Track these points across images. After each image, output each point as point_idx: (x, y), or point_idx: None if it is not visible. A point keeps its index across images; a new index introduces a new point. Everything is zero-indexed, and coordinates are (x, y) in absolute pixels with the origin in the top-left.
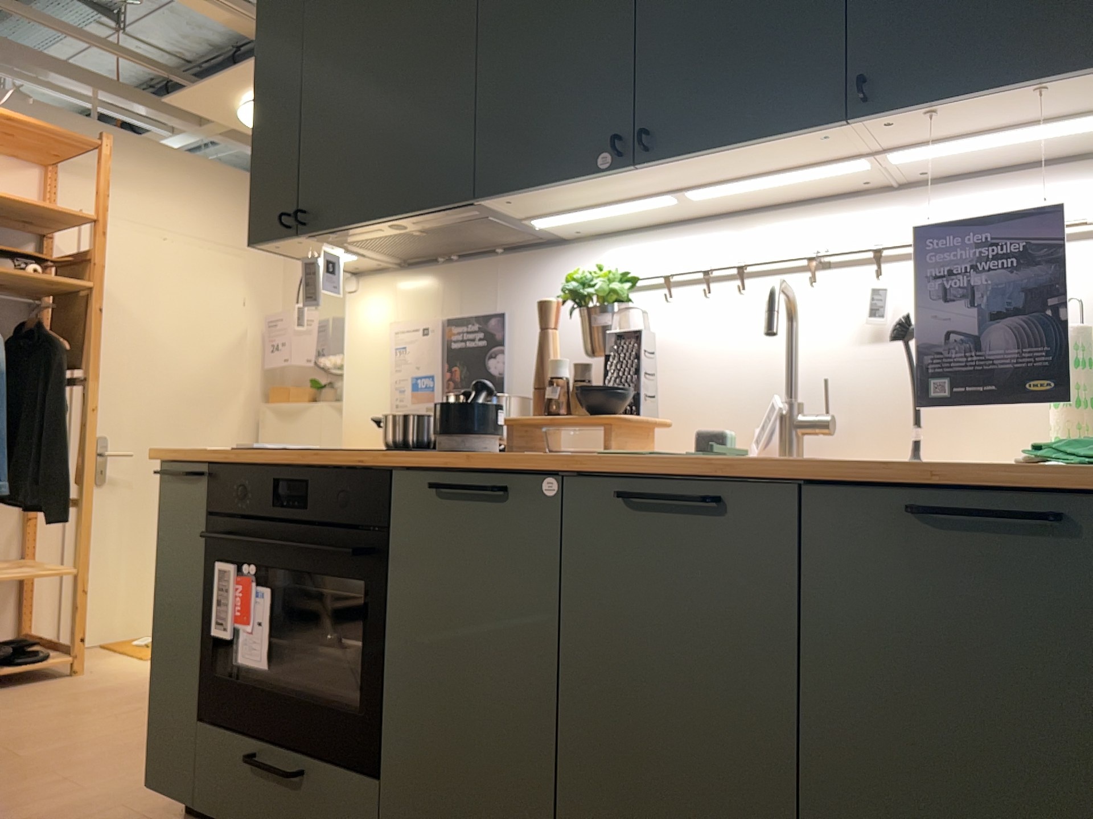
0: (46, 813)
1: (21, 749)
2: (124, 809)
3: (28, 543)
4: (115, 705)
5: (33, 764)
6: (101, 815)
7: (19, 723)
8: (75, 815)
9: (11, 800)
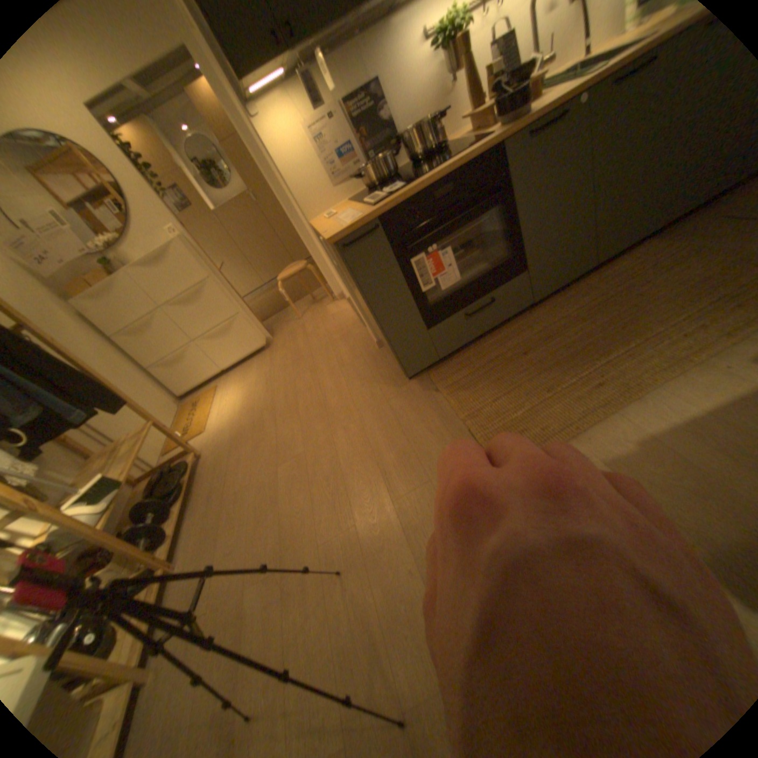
0: (376, 423)
1: (292, 452)
2: (389, 399)
3: (80, 449)
4: (261, 428)
5: (314, 443)
6: (391, 404)
7: (252, 463)
8: (384, 414)
9: (352, 440)
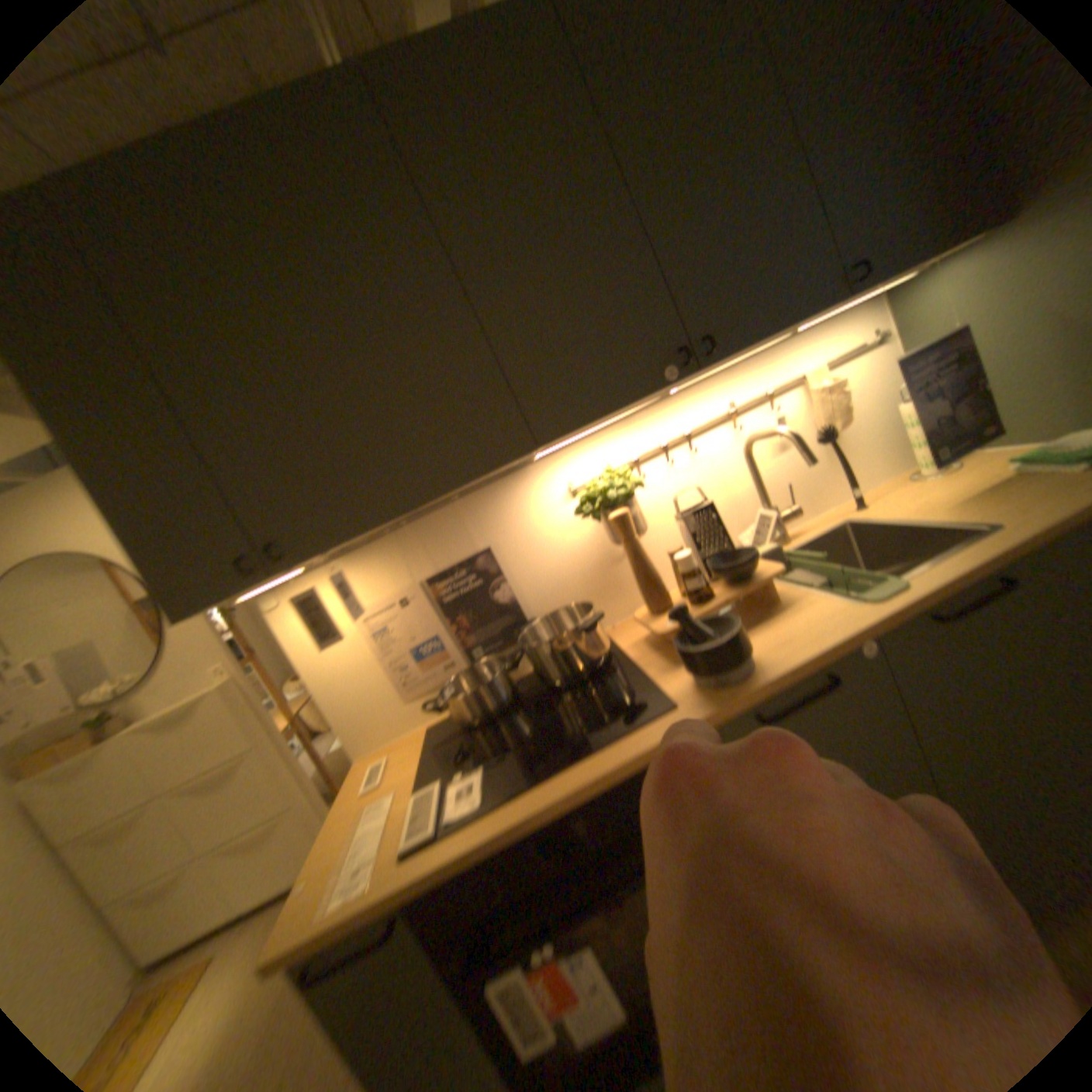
0: None
1: None
2: None
3: None
4: None
5: None
6: None
7: None
8: None
9: None
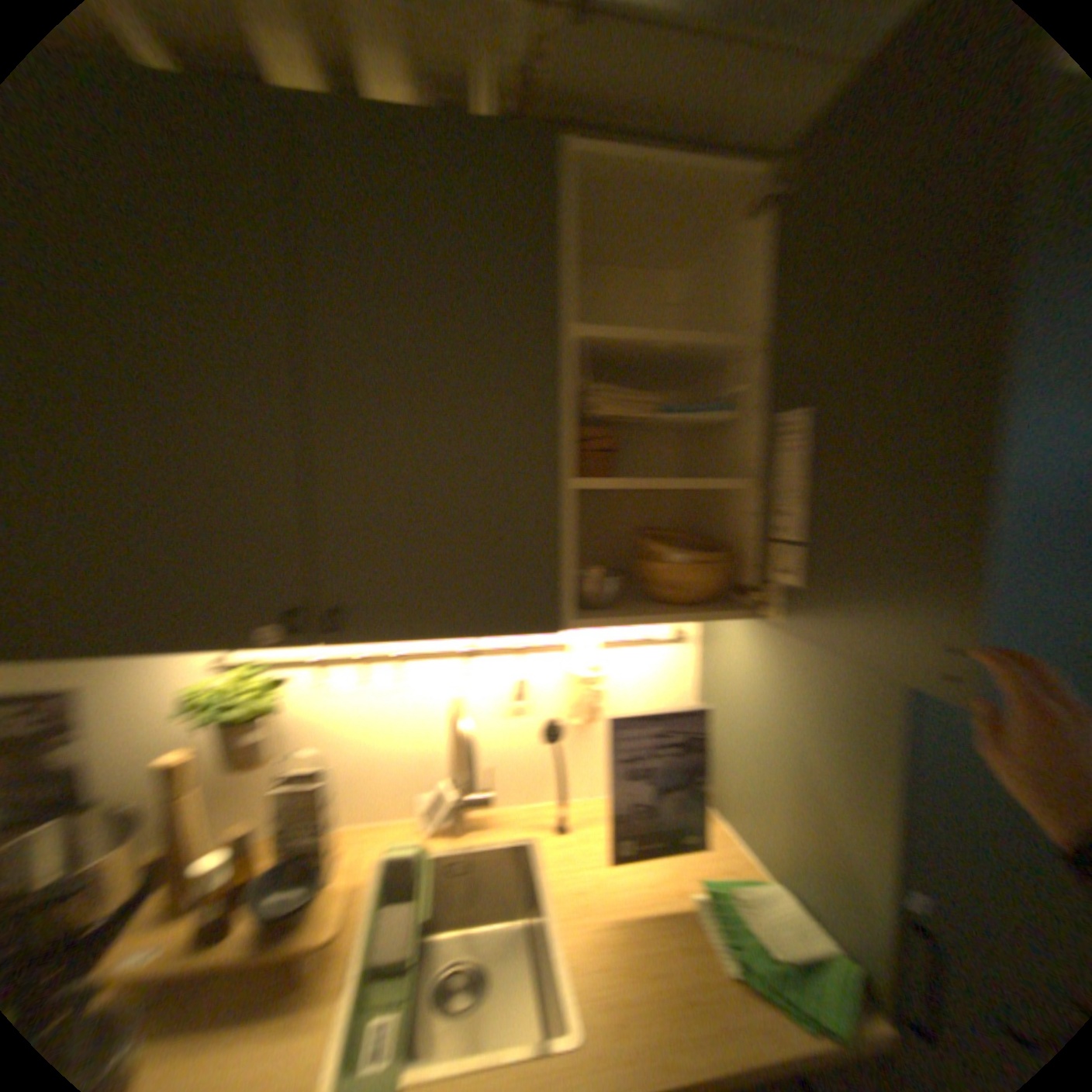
0: None
1: None
2: None
3: None
4: None
5: None
6: None
7: None
8: None
9: None
